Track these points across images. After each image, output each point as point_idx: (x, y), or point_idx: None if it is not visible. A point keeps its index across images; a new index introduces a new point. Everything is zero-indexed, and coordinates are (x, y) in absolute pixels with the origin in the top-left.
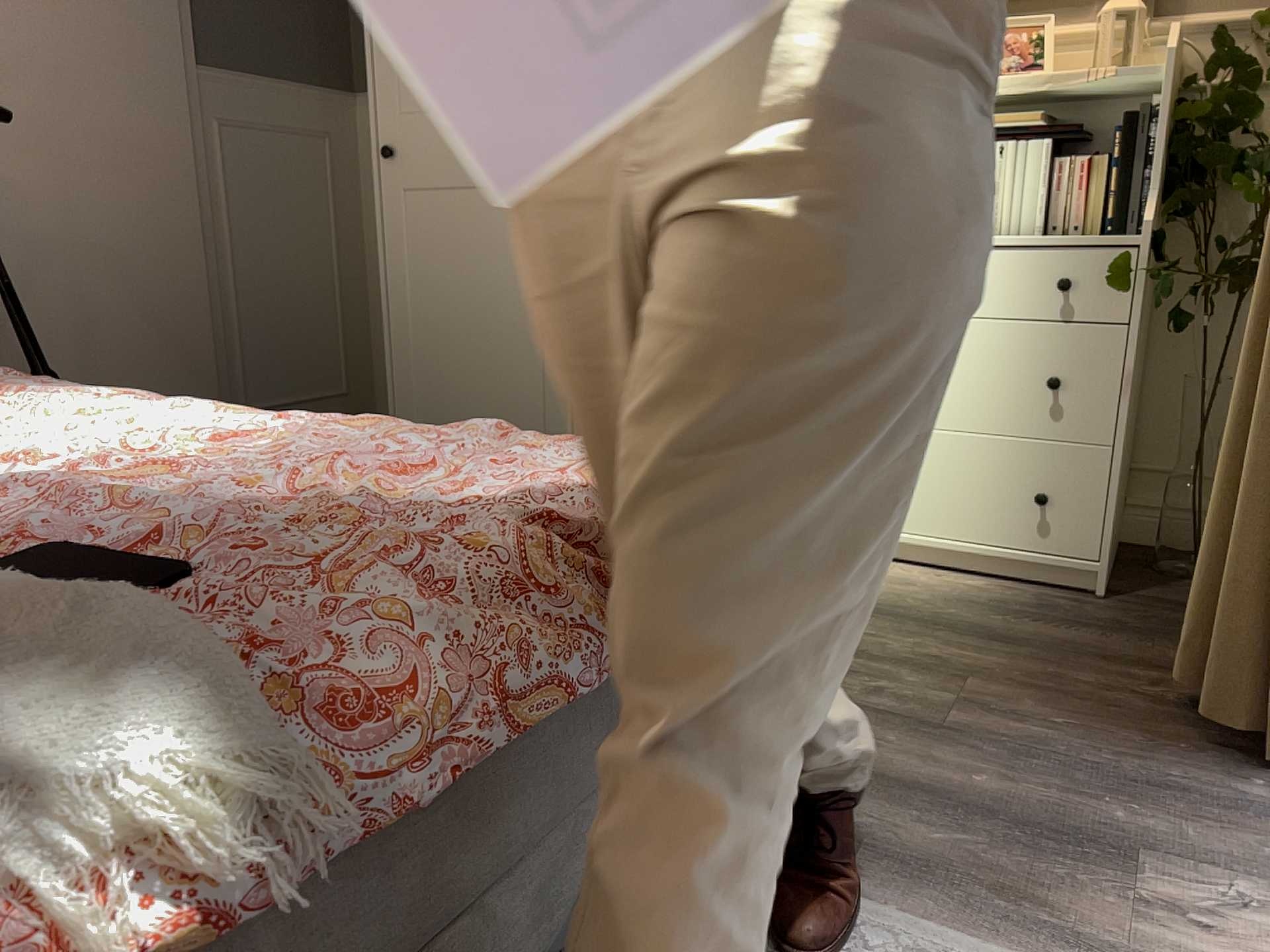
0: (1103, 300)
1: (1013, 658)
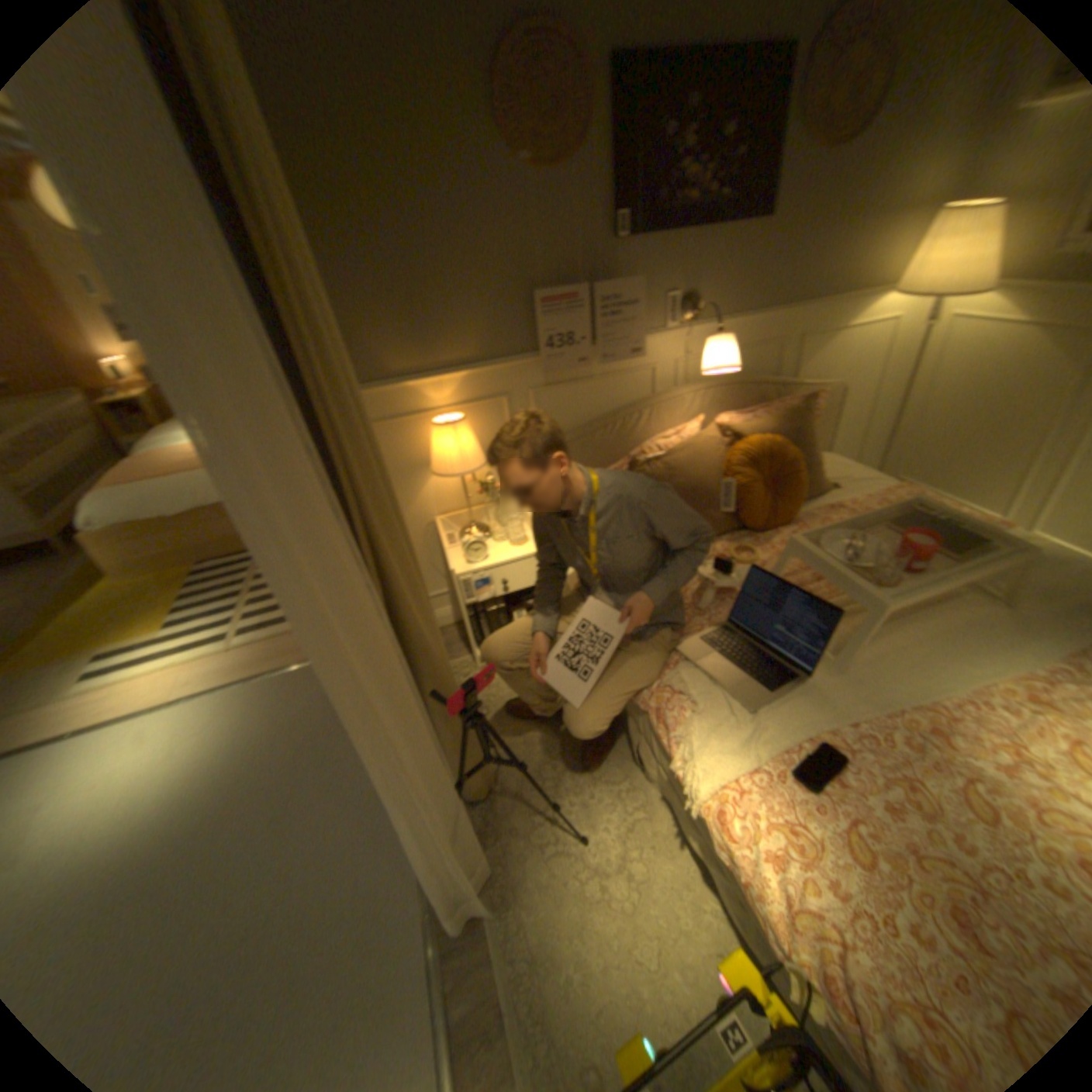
0: None
1: None
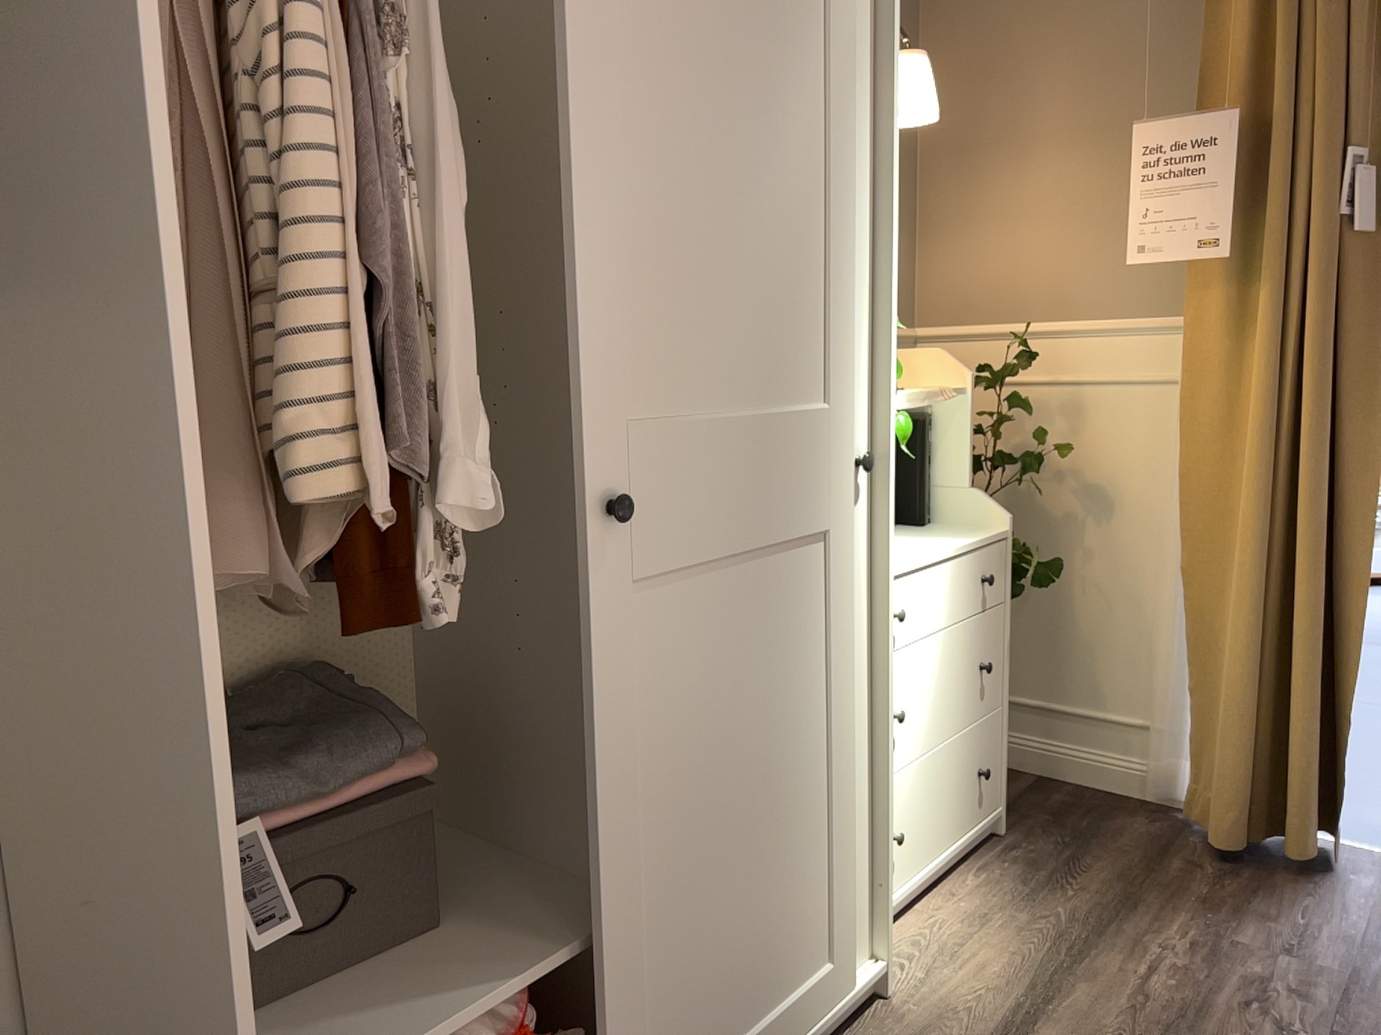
0: (998, 586)
1: (1161, 908)
